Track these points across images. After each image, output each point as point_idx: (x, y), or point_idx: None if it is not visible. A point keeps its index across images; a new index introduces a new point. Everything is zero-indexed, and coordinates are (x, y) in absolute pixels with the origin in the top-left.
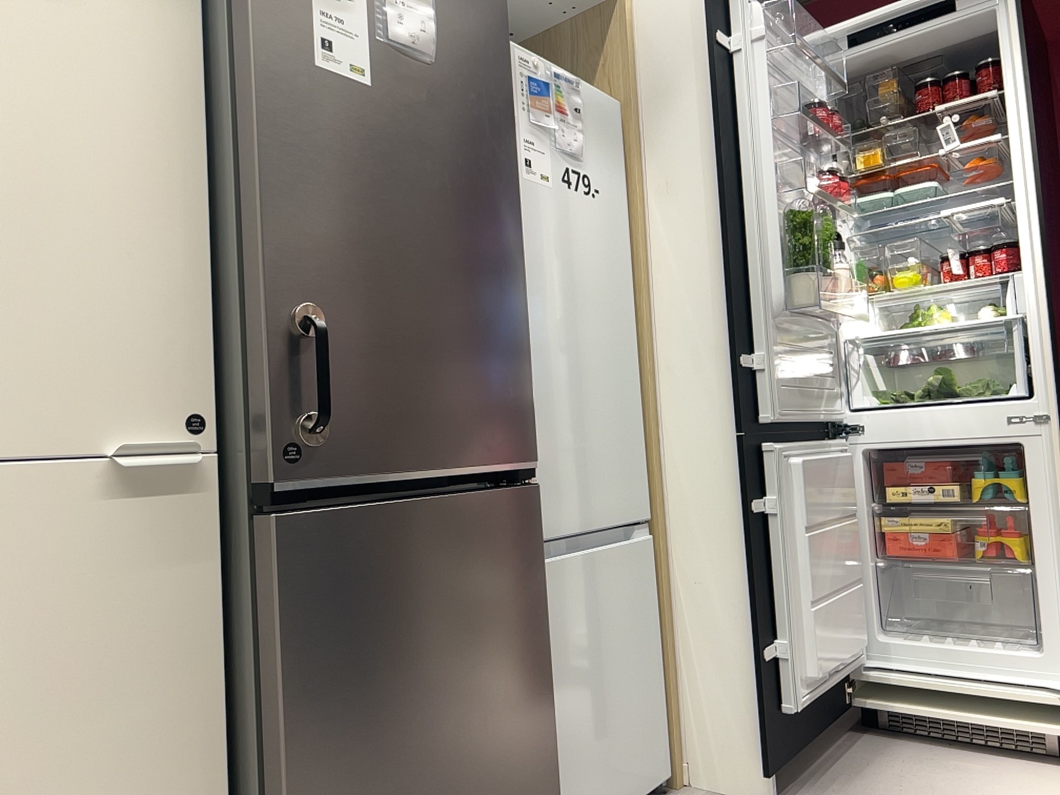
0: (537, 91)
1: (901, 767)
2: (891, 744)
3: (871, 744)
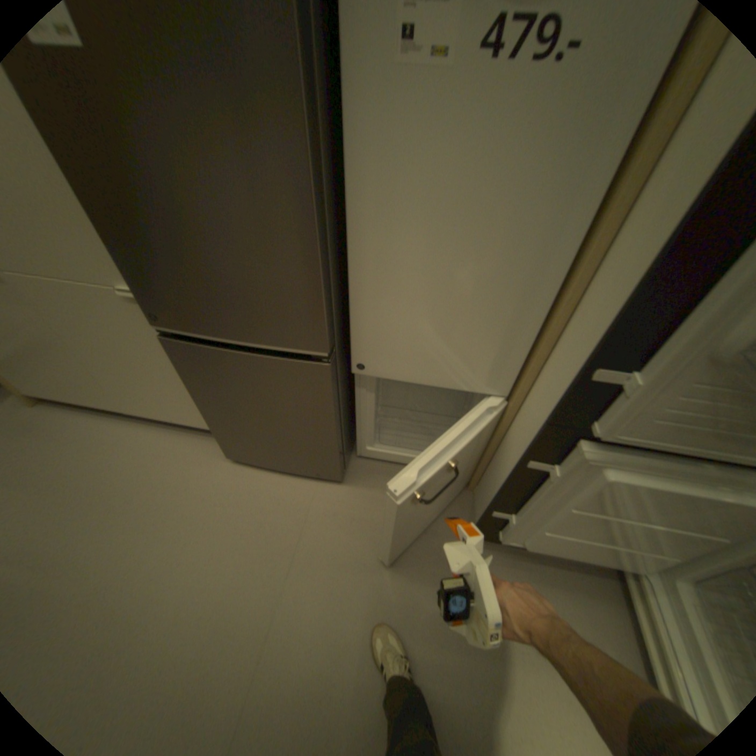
0: None
1: (576, 612)
2: (609, 601)
3: (600, 587)
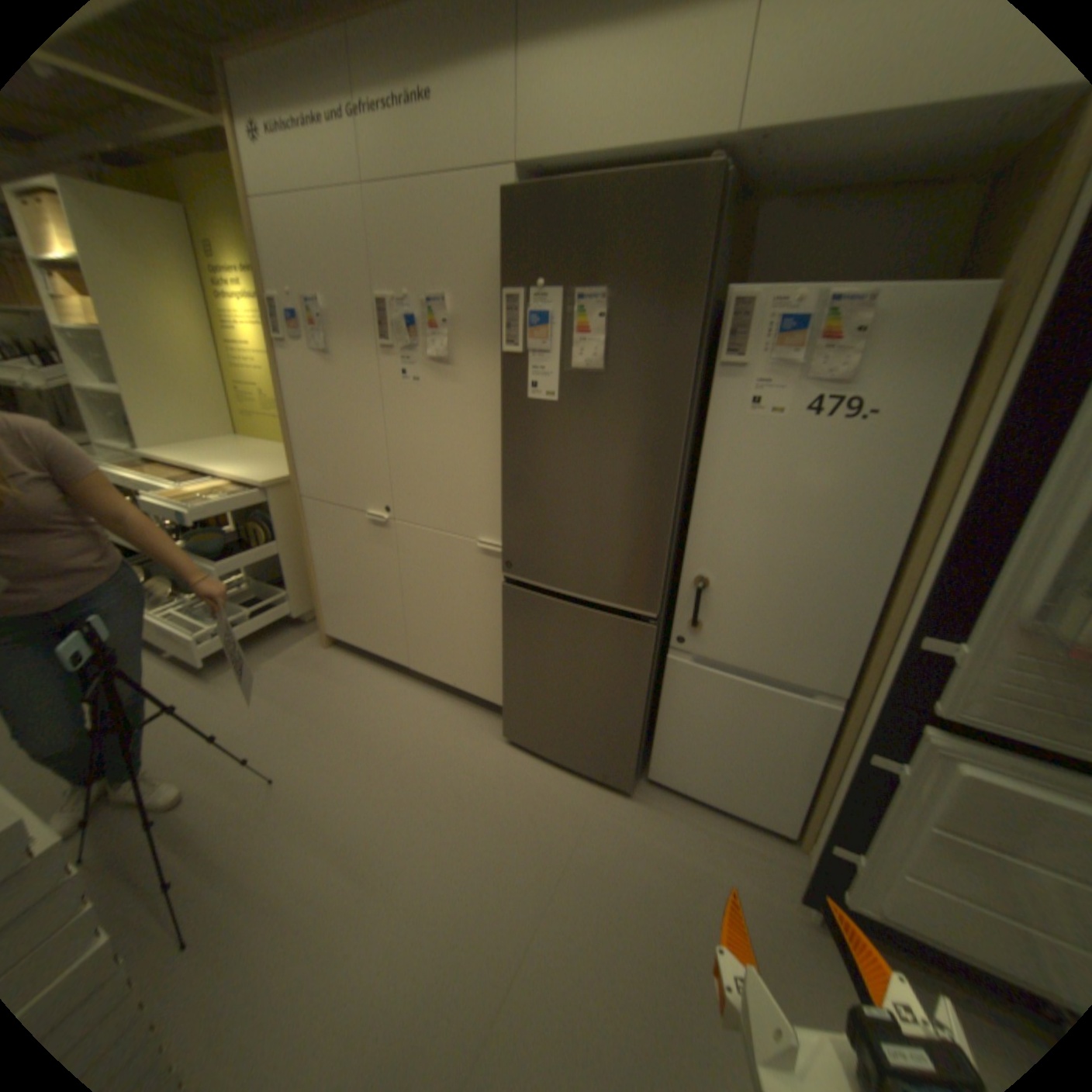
0: (791, 326)
1: None
2: None
3: None
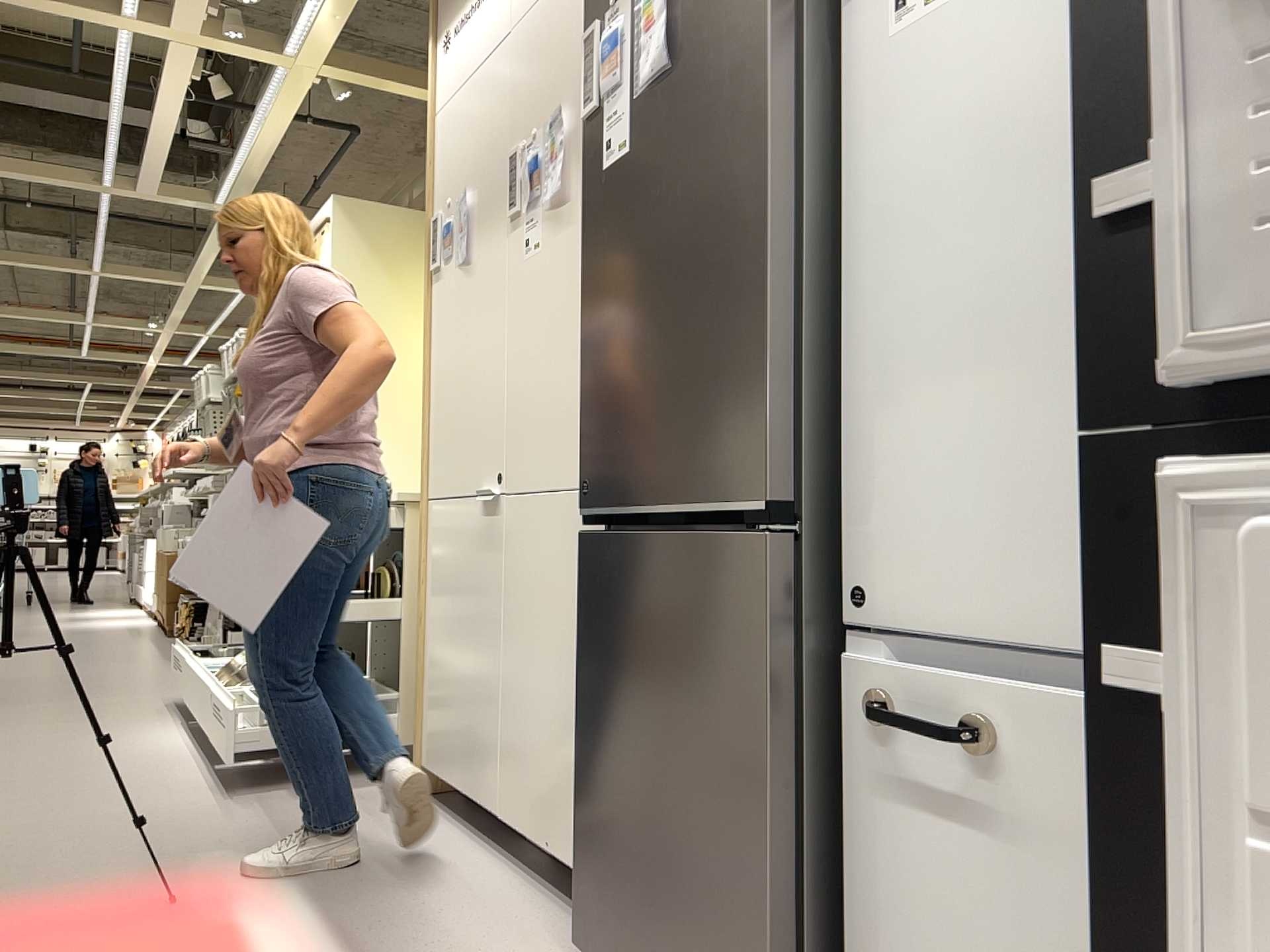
0: None
1: None
2: None
3: None
